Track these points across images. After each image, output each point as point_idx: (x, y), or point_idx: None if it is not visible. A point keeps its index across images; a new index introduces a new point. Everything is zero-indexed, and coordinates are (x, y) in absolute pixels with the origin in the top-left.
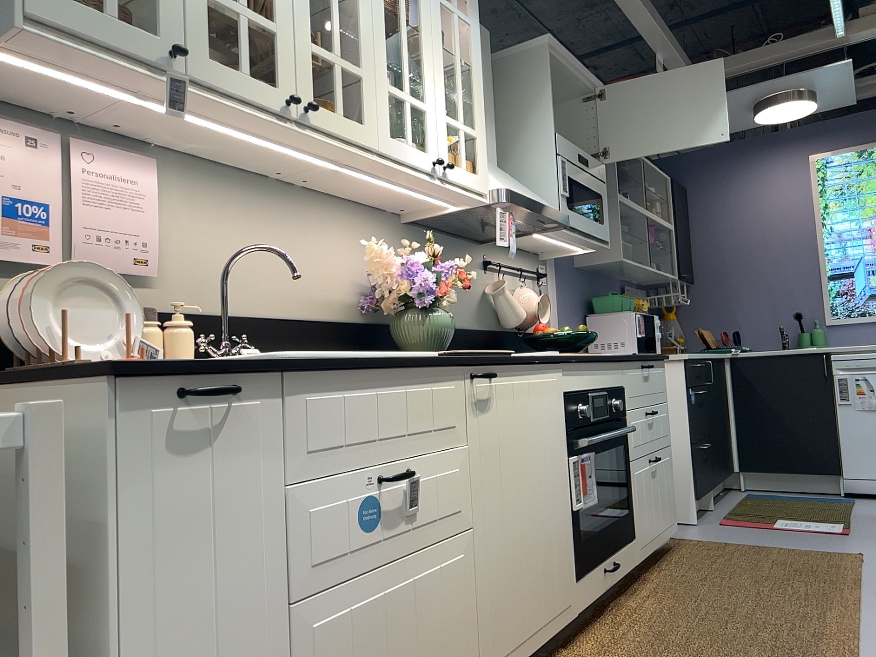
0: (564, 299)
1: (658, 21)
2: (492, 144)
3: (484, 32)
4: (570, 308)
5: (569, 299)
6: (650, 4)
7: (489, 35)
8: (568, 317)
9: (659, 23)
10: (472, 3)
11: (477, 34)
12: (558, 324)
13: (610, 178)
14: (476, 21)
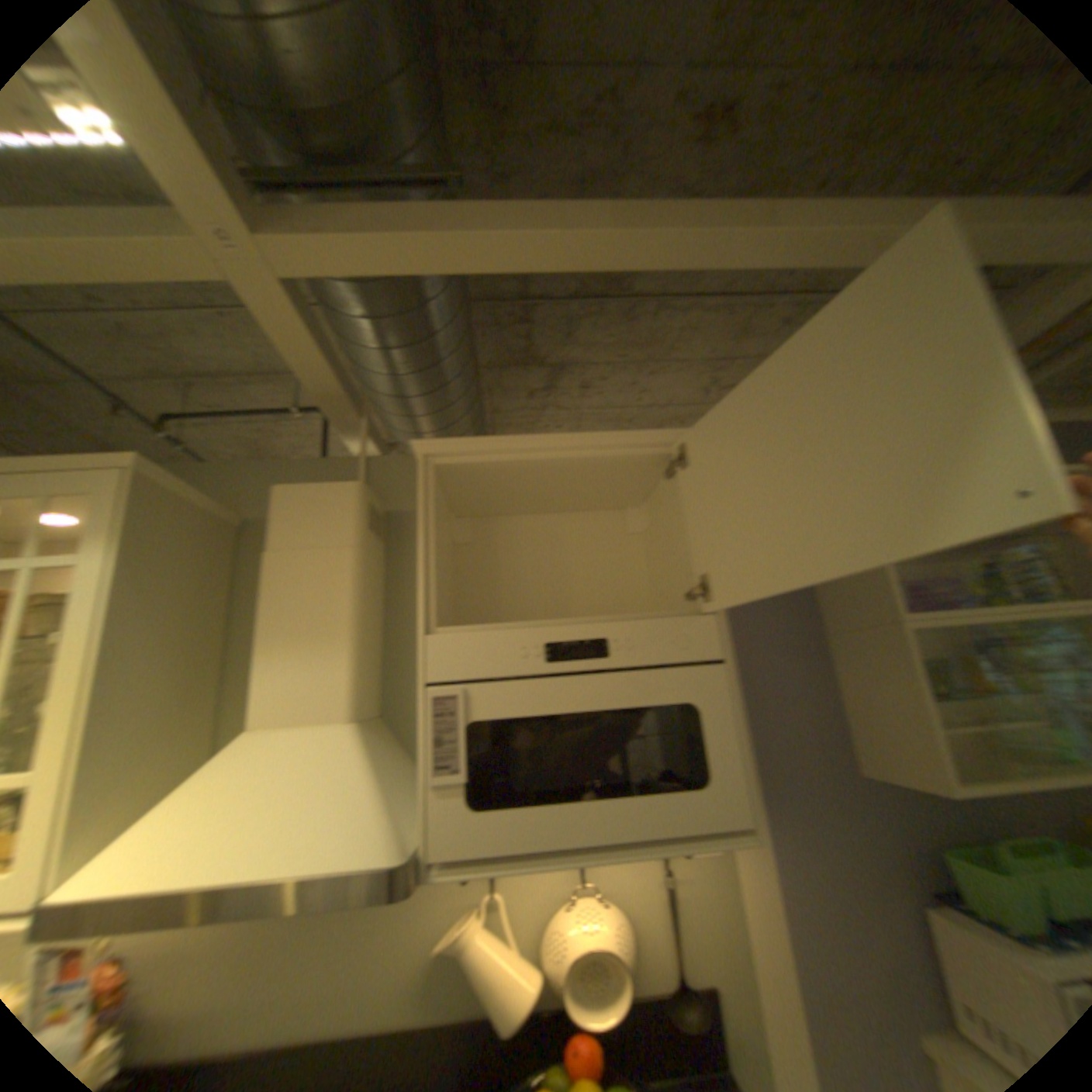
0: (803, 874)
1: (804, 212)
2: (321, 685)
3: (332, 487)
4: (835, 893)
5: (830, 870)
6: (736, 201)
7: (347, 487)
8: (826, 919)
9: (820, 211)
10: (85, 523)
11: (88, 570)
12: (776, 950)
13: (875, 577)
14: (93, 546)
